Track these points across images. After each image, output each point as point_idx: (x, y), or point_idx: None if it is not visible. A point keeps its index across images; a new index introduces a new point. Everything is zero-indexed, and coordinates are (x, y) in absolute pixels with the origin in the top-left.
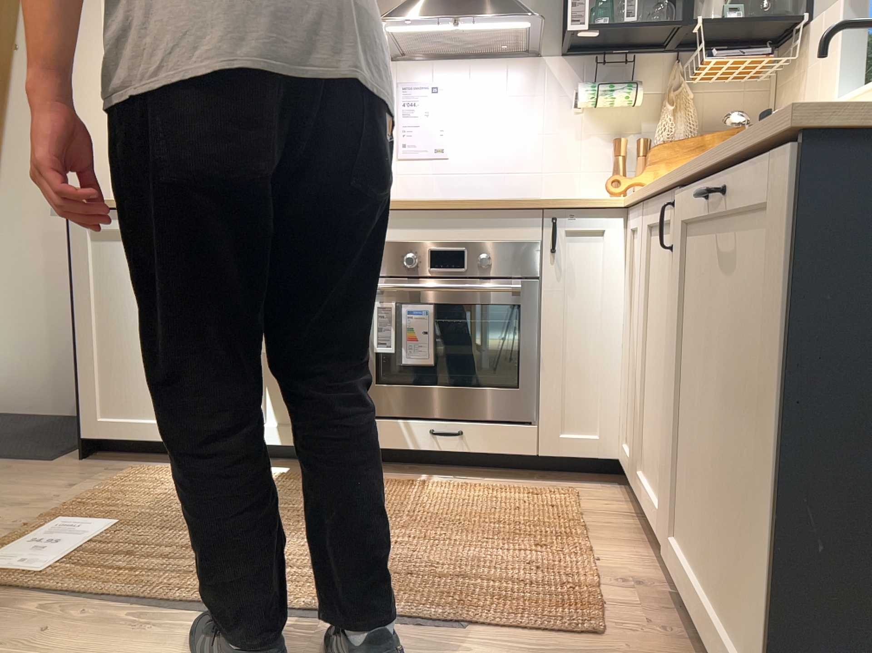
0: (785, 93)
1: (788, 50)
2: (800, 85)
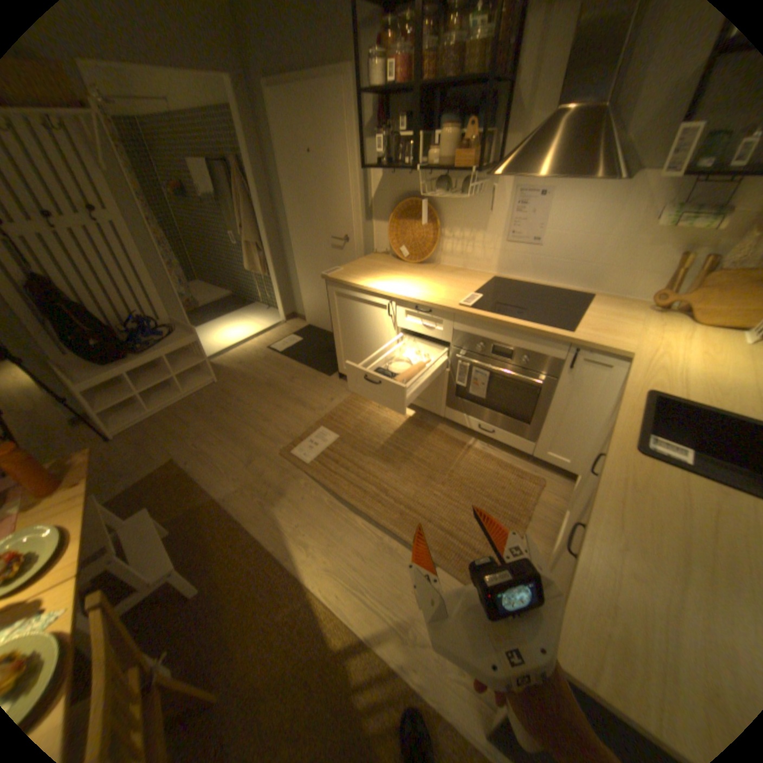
0: None
1: None
2: None
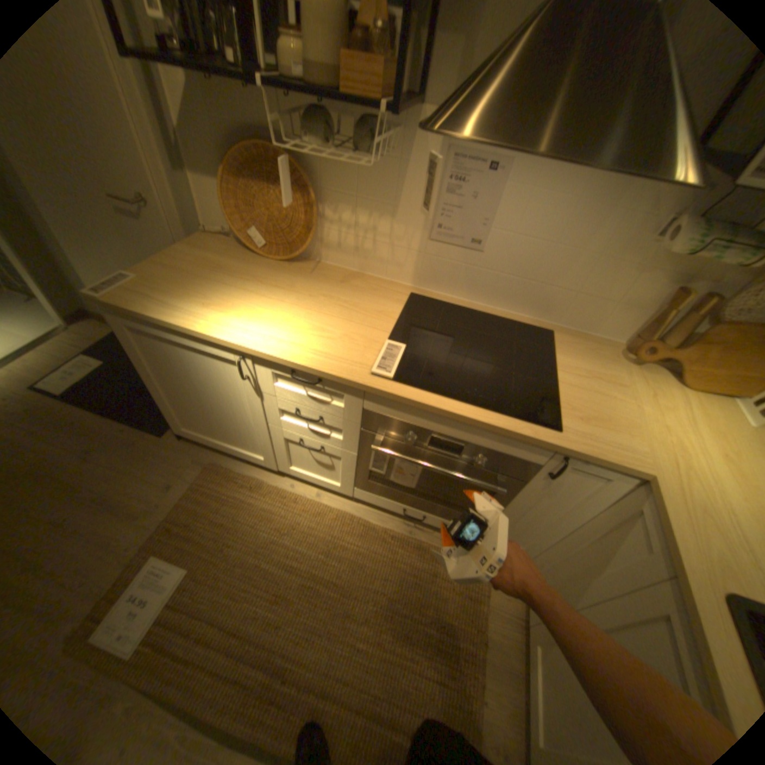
0: None
1: None
2: None
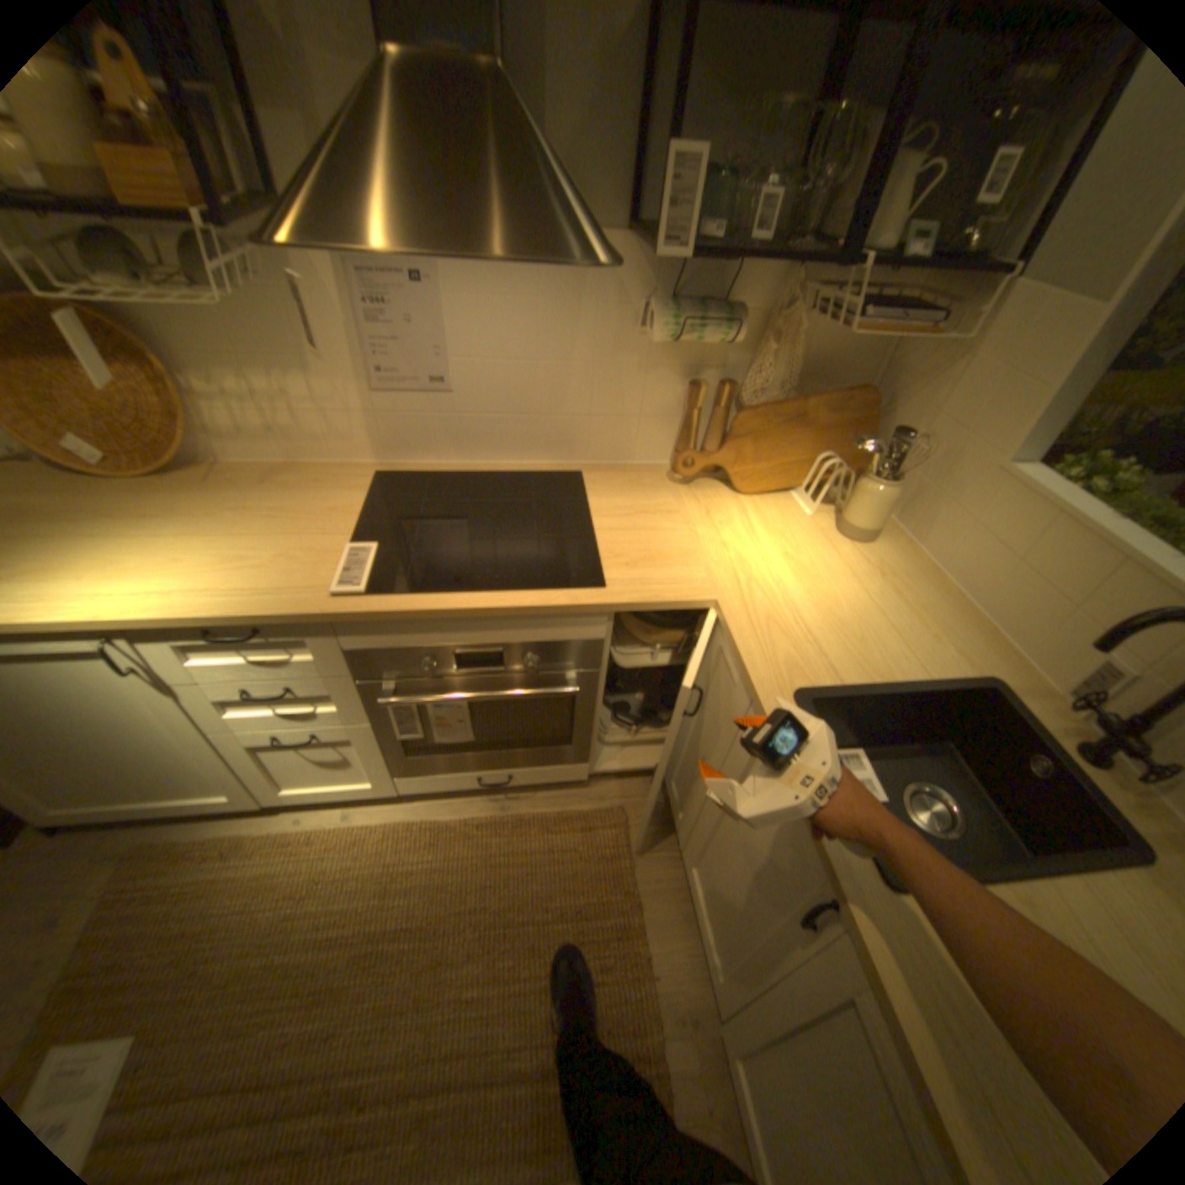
0: (930, 347)
1: (962, 281)
2: (960, 363)
